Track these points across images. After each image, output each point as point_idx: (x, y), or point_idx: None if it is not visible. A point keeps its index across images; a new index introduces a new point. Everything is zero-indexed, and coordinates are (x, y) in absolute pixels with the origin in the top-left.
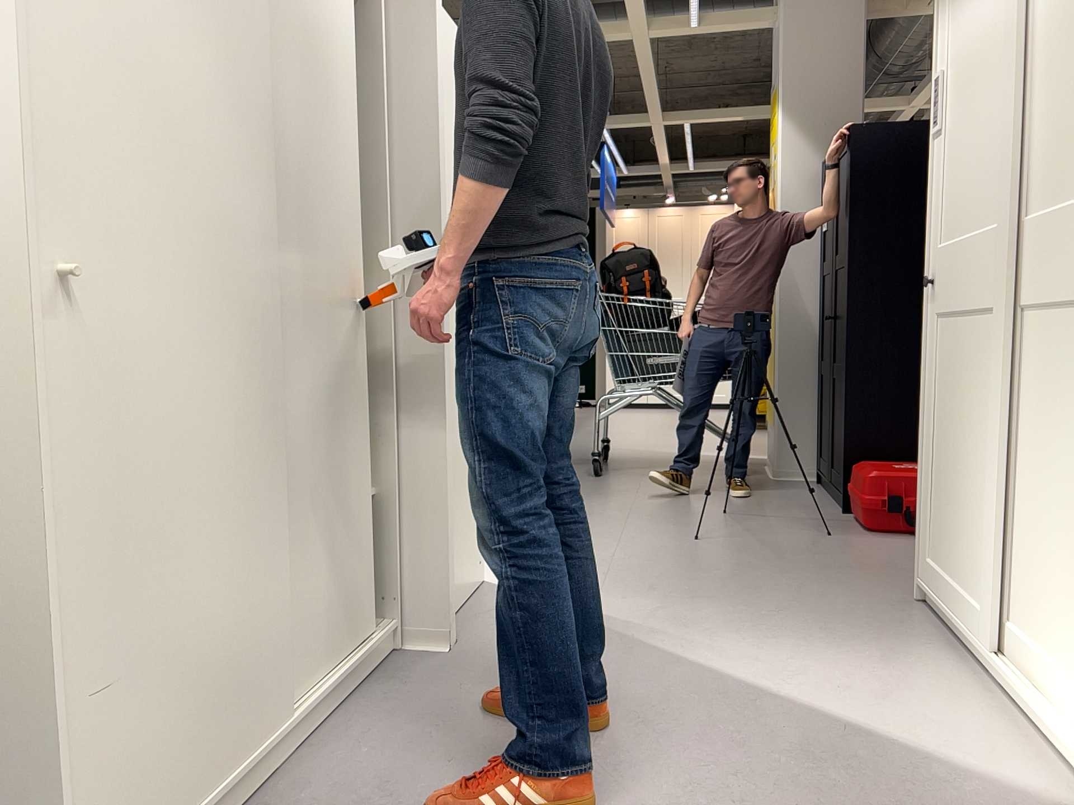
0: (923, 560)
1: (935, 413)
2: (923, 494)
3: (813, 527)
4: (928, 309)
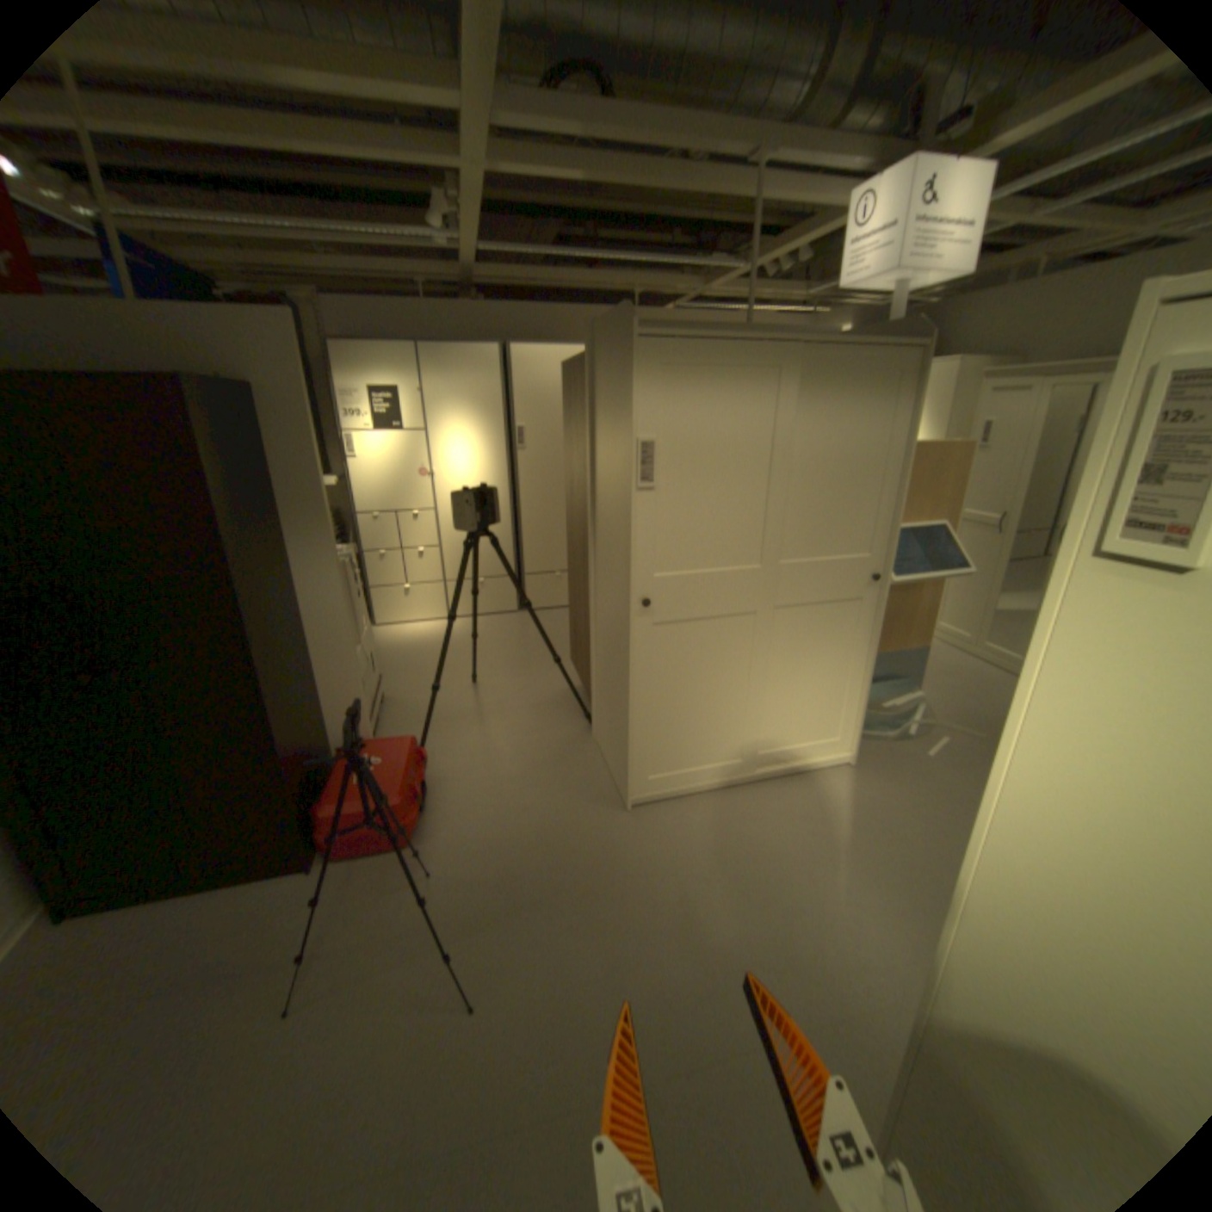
0: (650, 780)
1: (661, 687)
2: (644, 743)
3: (388, 893)
4: (645, 622)
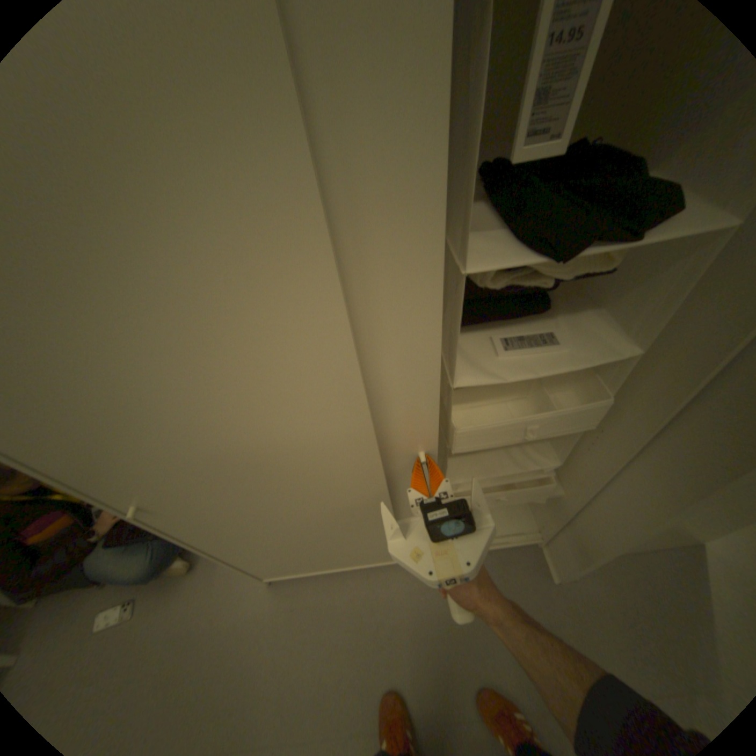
0: None
1: None
2: None
3: None
4: None
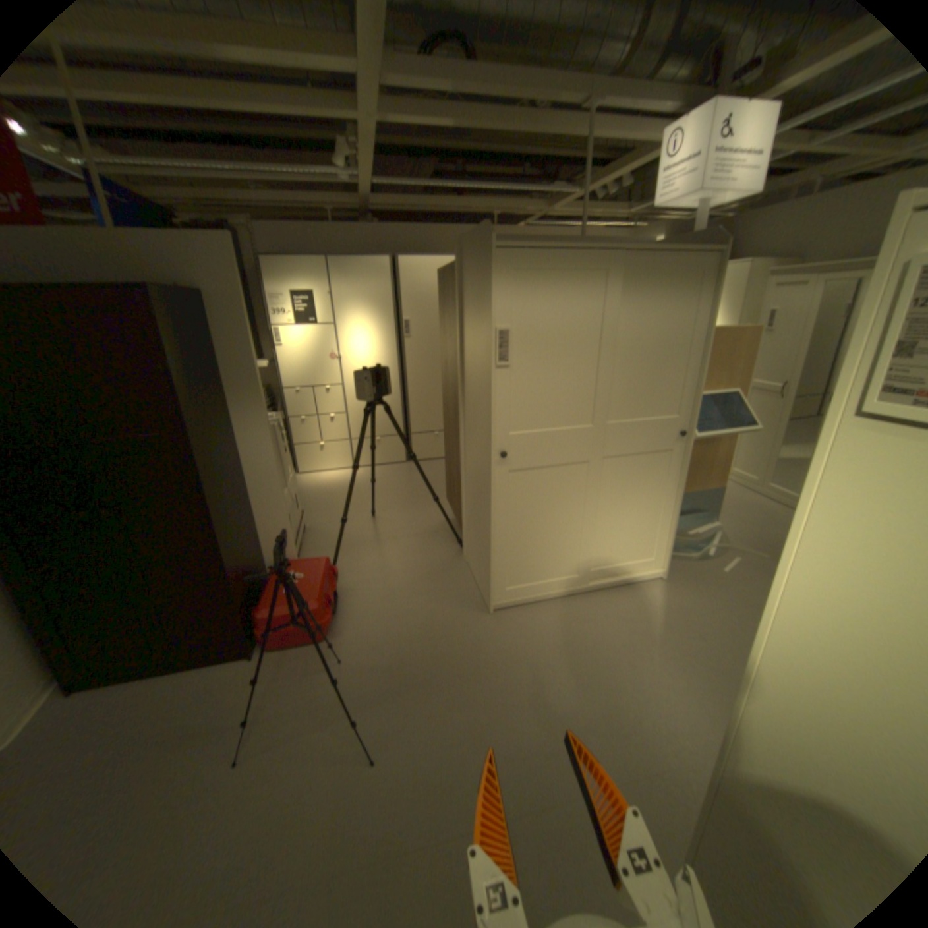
0: (507, 590)
1: (515, 519)
2: (503, 562)
3: (310, 675)
4: (503, 469)
